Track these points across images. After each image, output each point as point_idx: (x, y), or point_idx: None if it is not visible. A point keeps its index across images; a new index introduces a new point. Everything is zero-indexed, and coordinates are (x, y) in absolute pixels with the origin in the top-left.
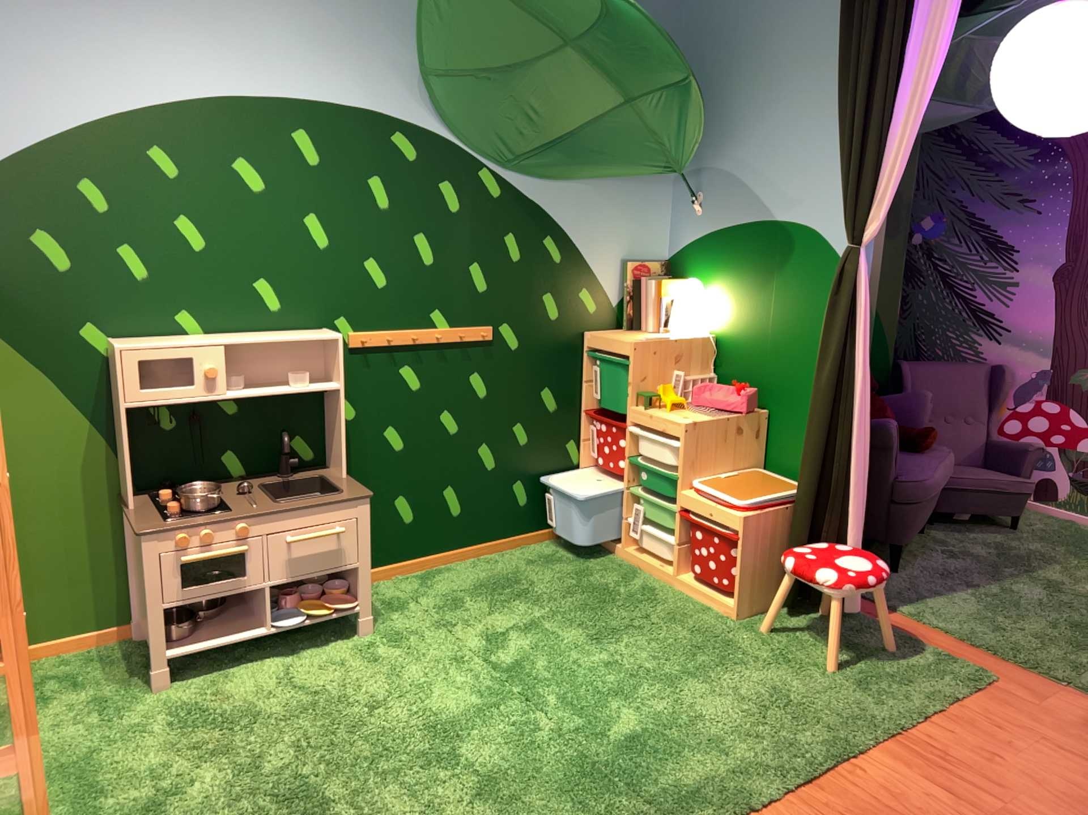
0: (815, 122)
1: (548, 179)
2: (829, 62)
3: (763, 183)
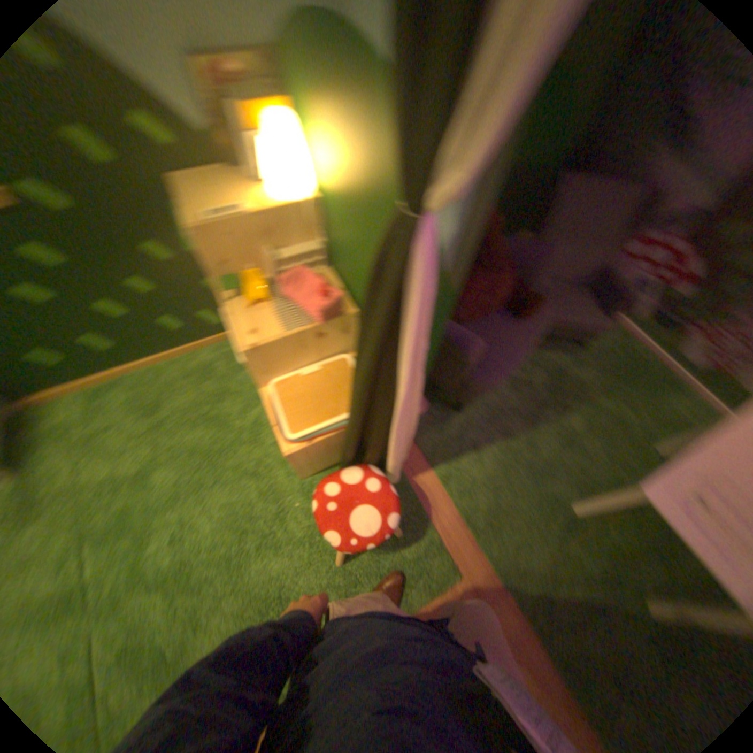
0: None
1: None
2: None
3: None
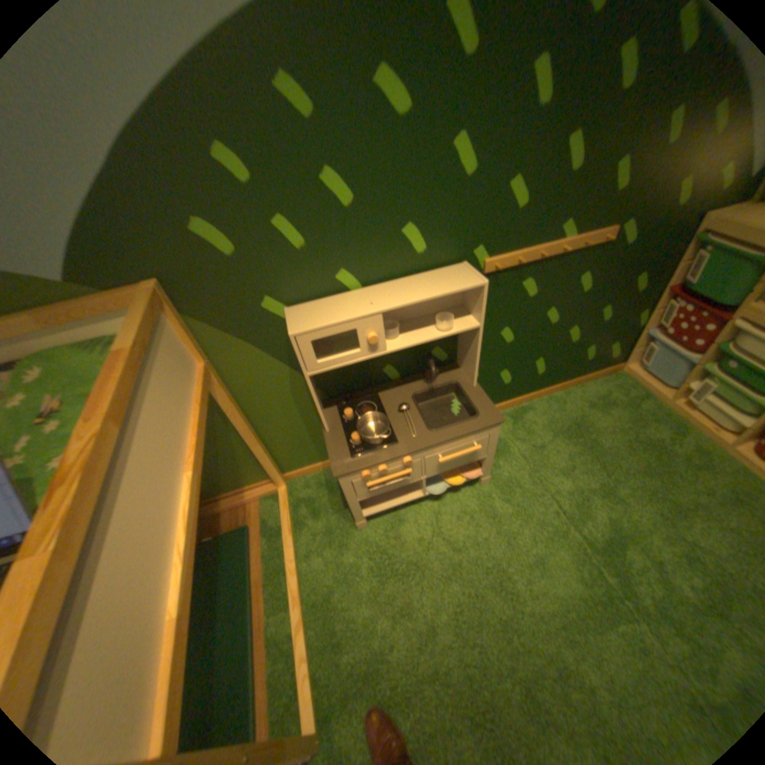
0: None
1: None
2: None
3: None
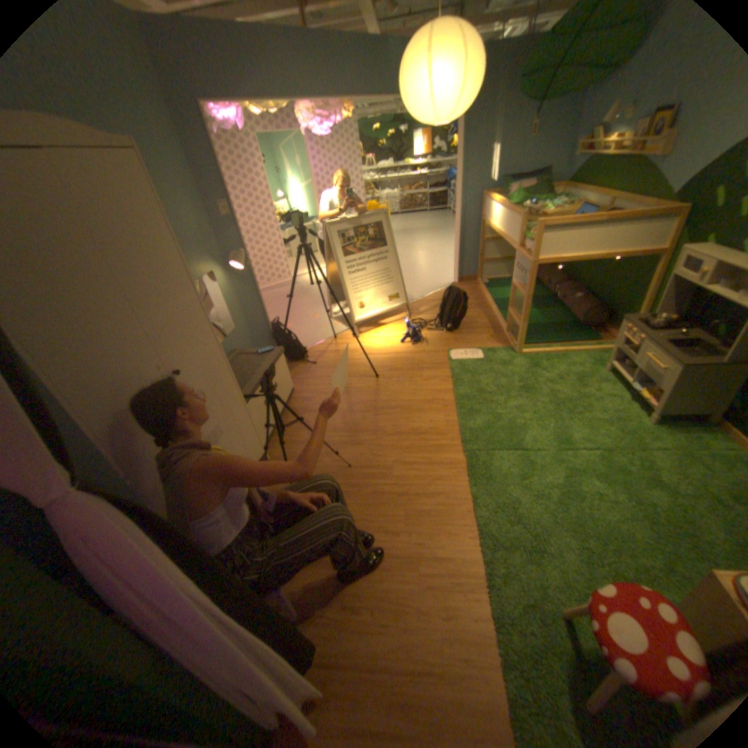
0: None
1: None
2: None
3: None
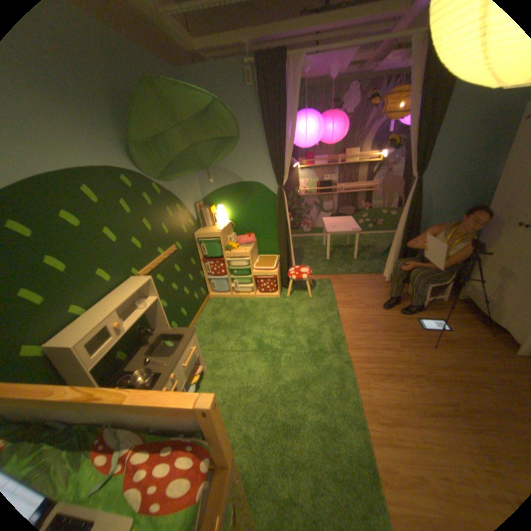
0: (252, 149)
1: (170, 181)
2: (253, 128)
3: (236, 170)
